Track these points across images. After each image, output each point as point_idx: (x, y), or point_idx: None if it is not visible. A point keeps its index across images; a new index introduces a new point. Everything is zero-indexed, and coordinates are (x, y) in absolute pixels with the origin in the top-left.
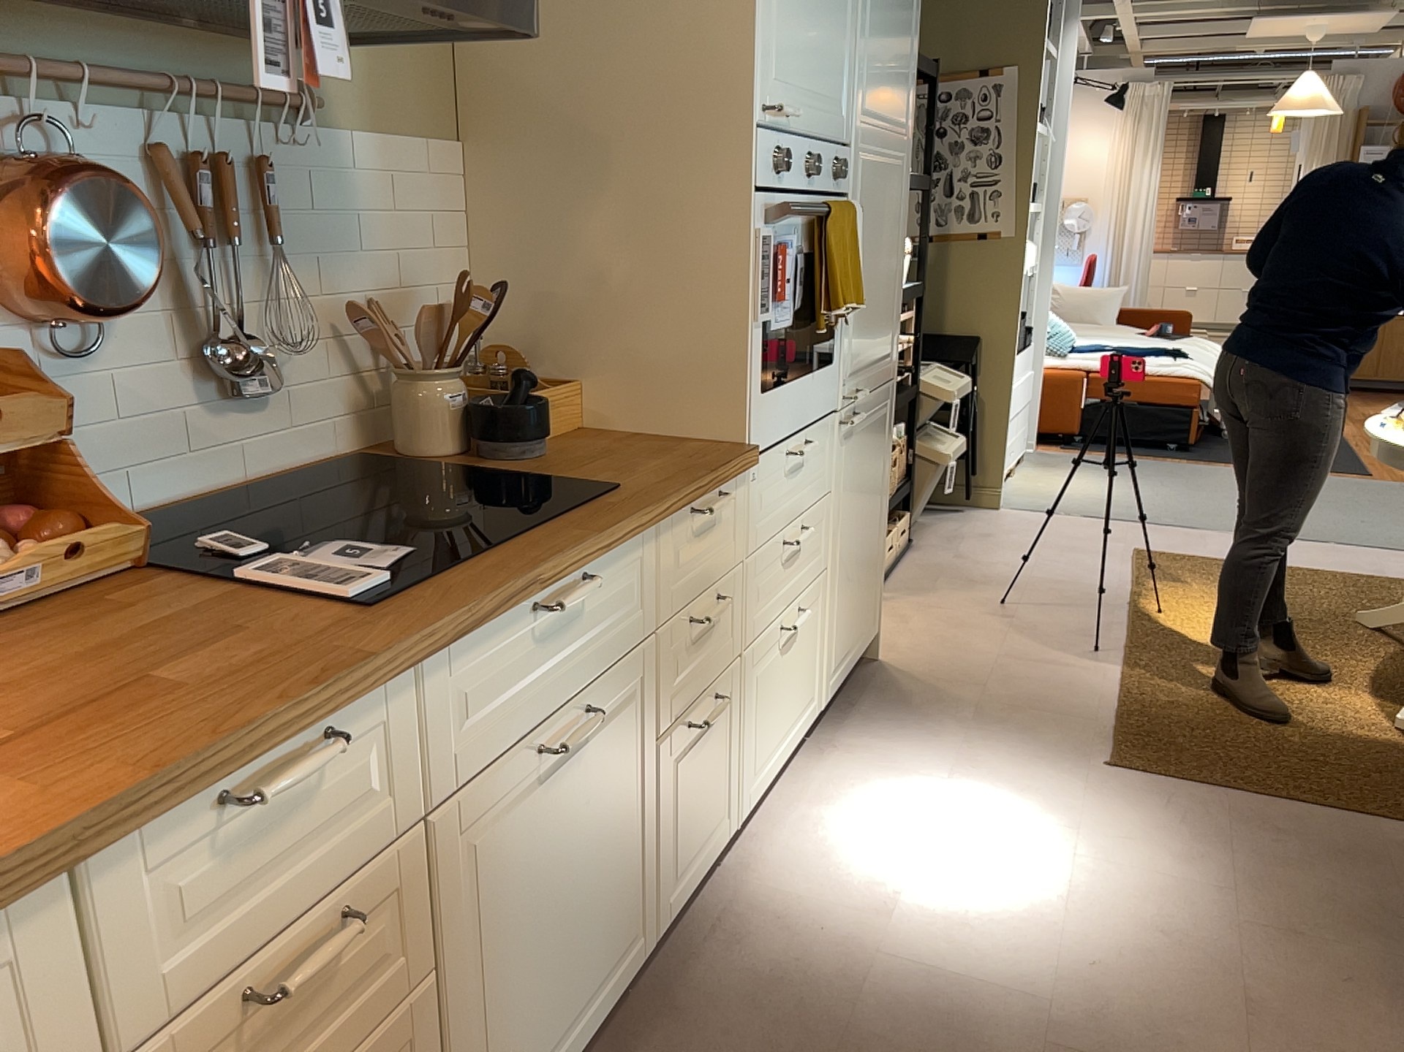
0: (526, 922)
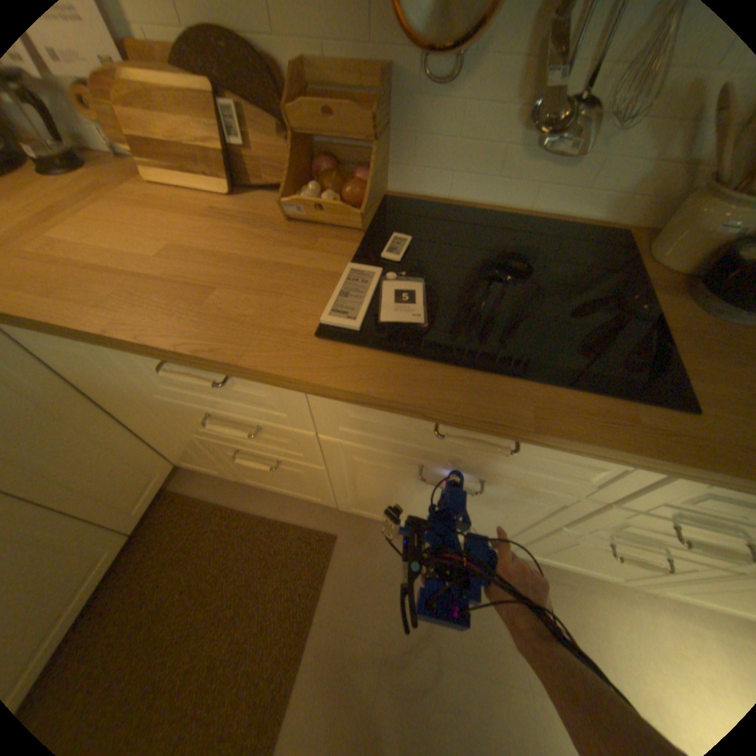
0: (394, 495)
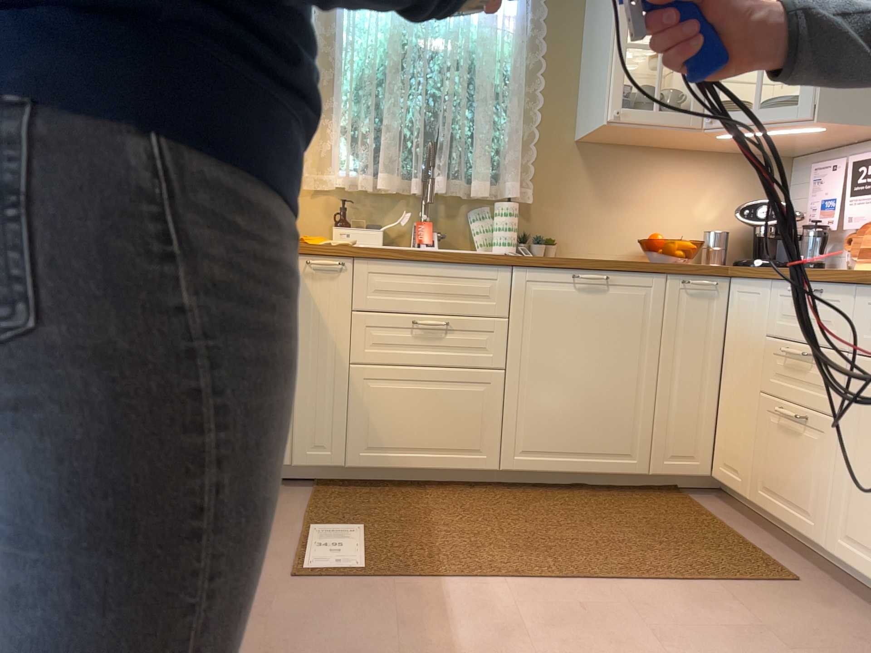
0: None
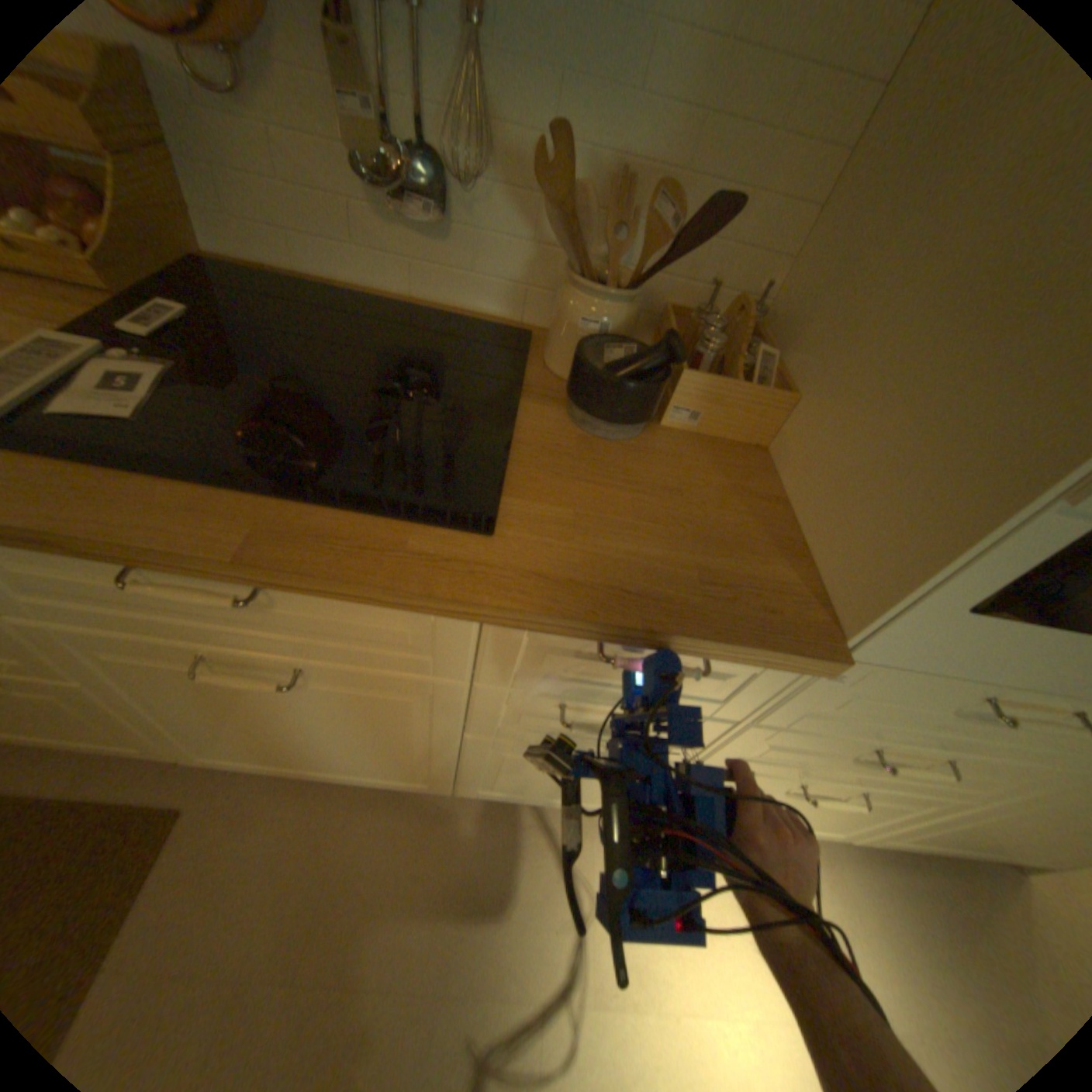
0: (221, 720)
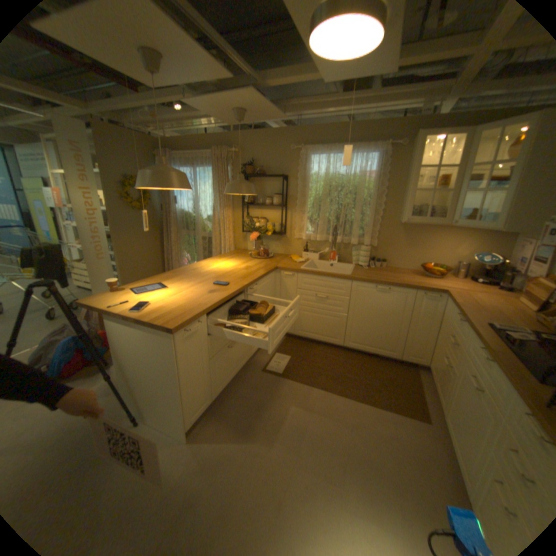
0: (464, 404)
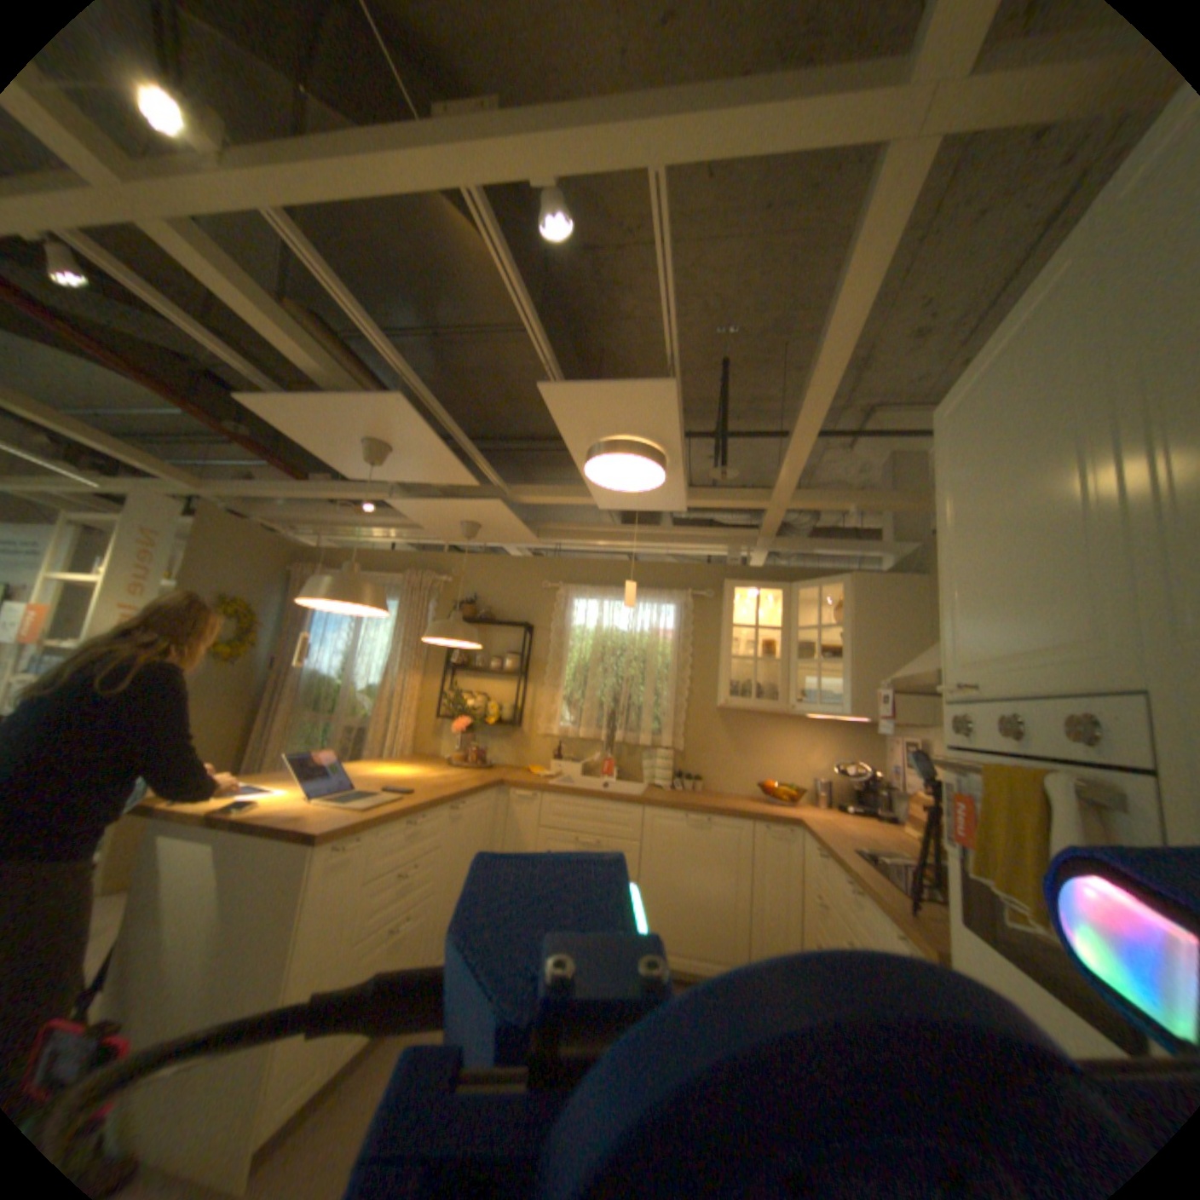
0: None
